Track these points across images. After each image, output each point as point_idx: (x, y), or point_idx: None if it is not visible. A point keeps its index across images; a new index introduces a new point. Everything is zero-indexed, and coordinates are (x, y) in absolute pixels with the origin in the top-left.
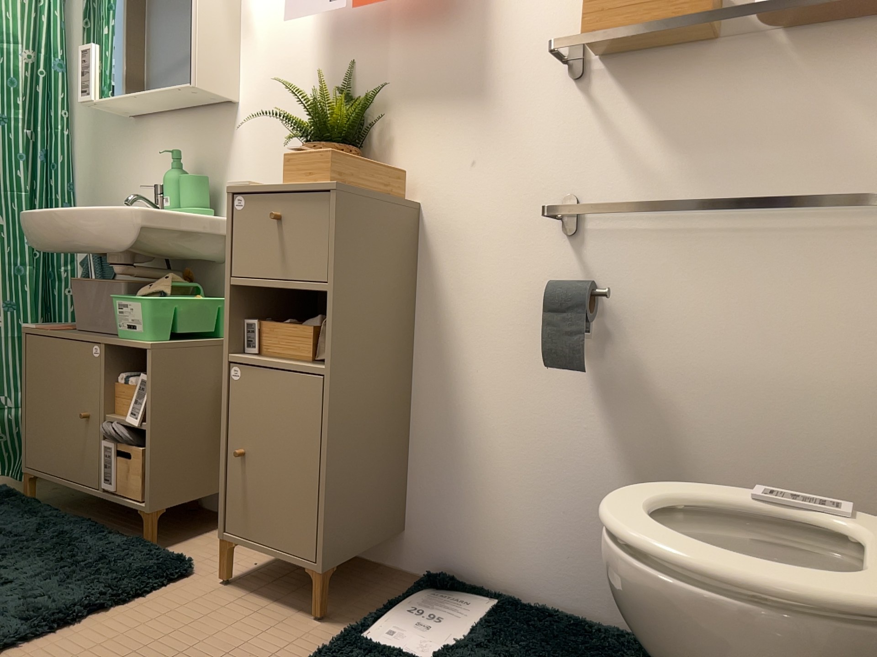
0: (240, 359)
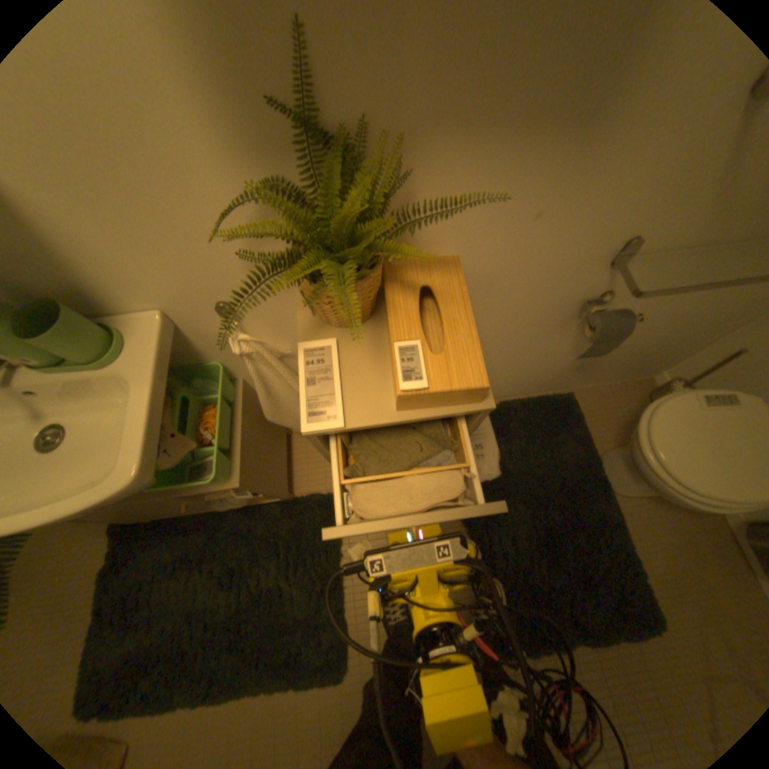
0: None
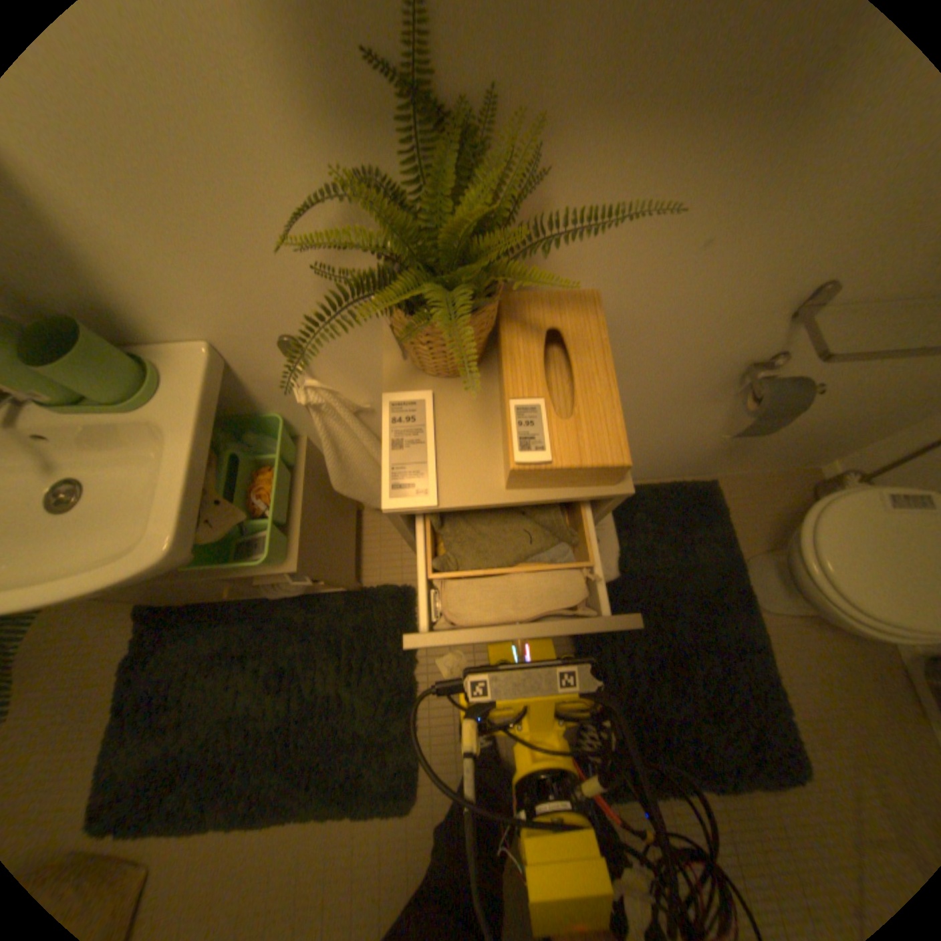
0: None
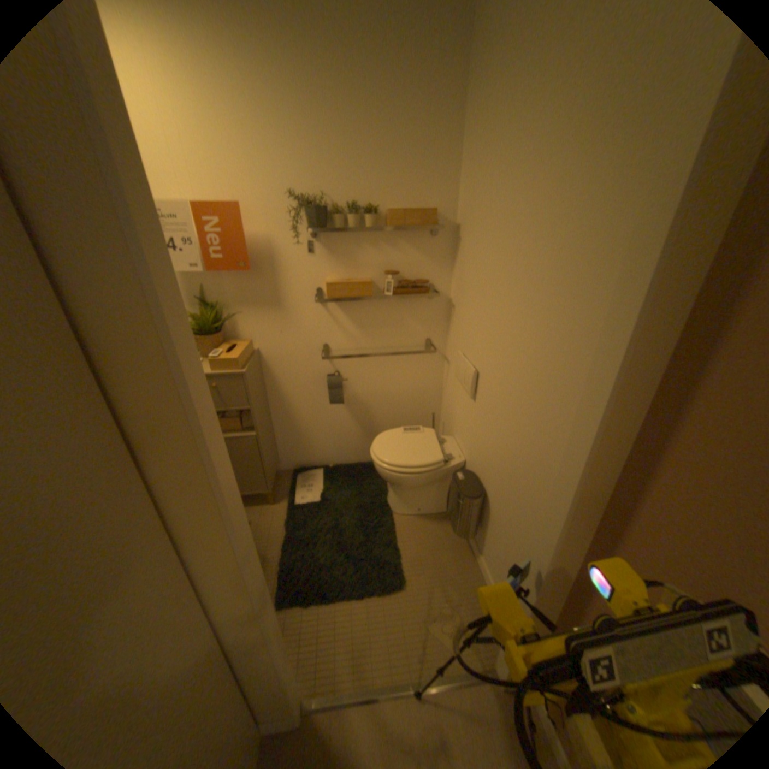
0: None
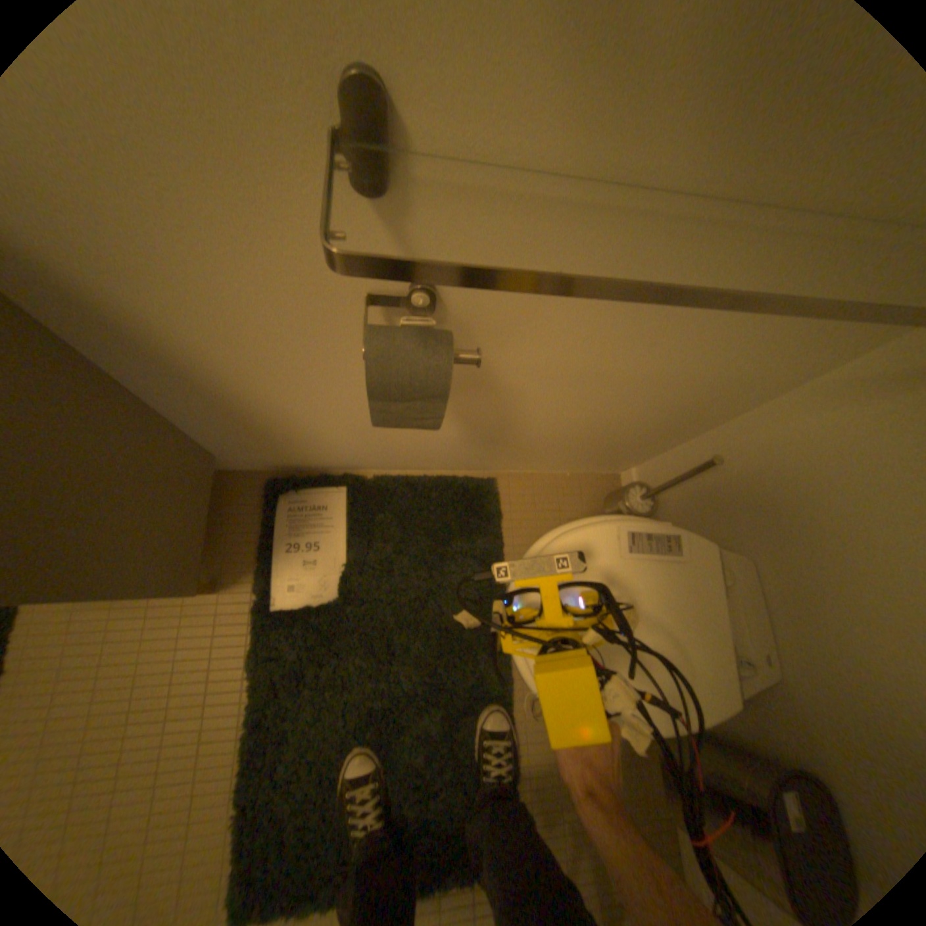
0: None
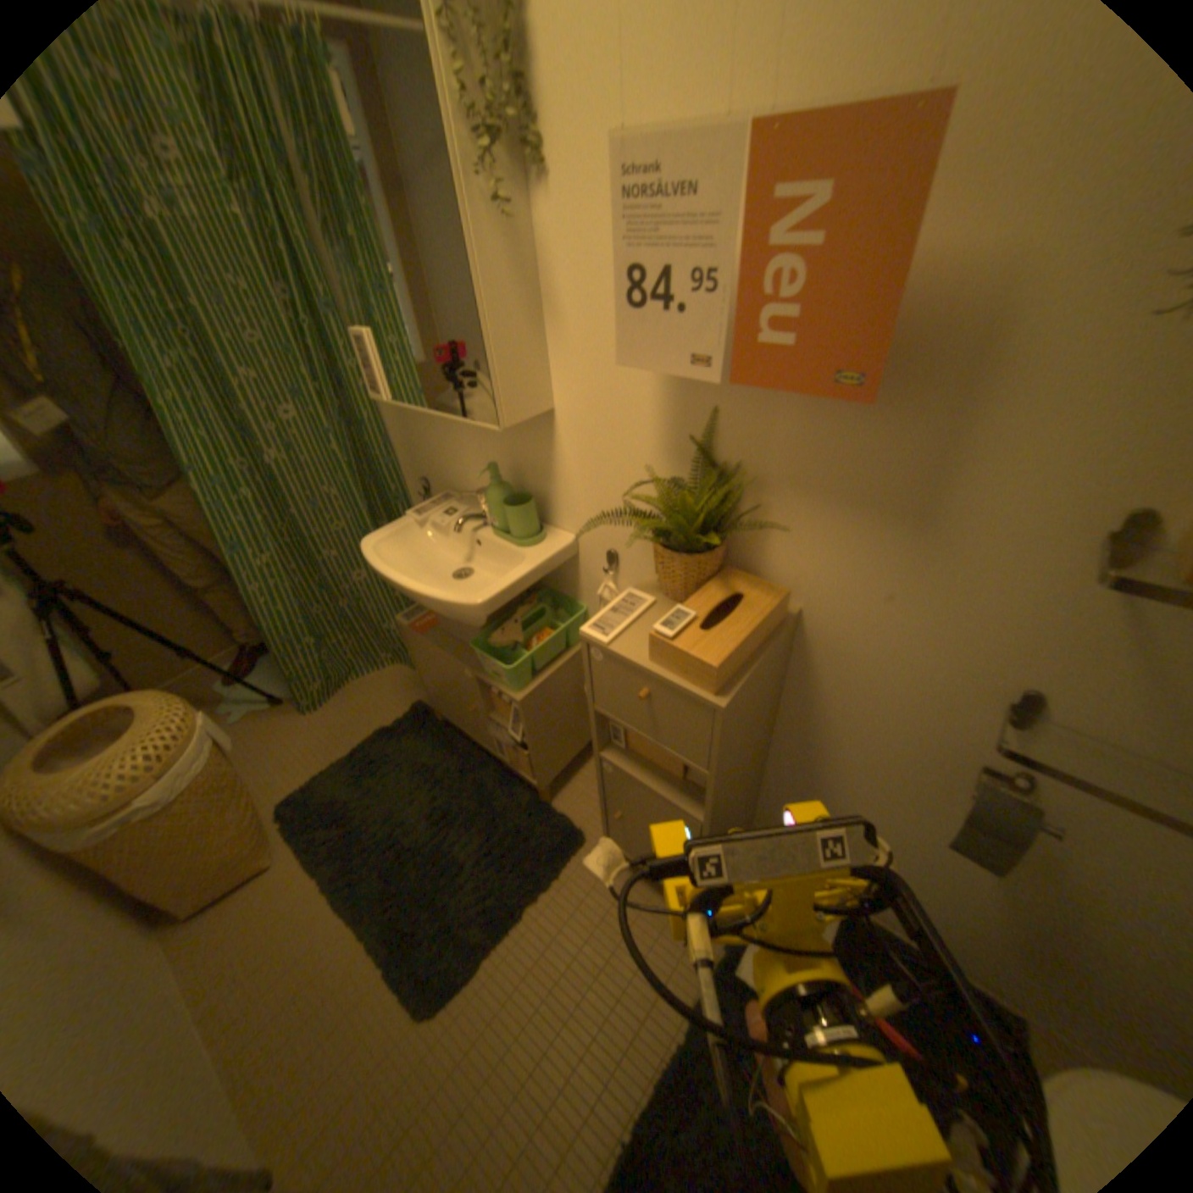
0: (607, 760)
